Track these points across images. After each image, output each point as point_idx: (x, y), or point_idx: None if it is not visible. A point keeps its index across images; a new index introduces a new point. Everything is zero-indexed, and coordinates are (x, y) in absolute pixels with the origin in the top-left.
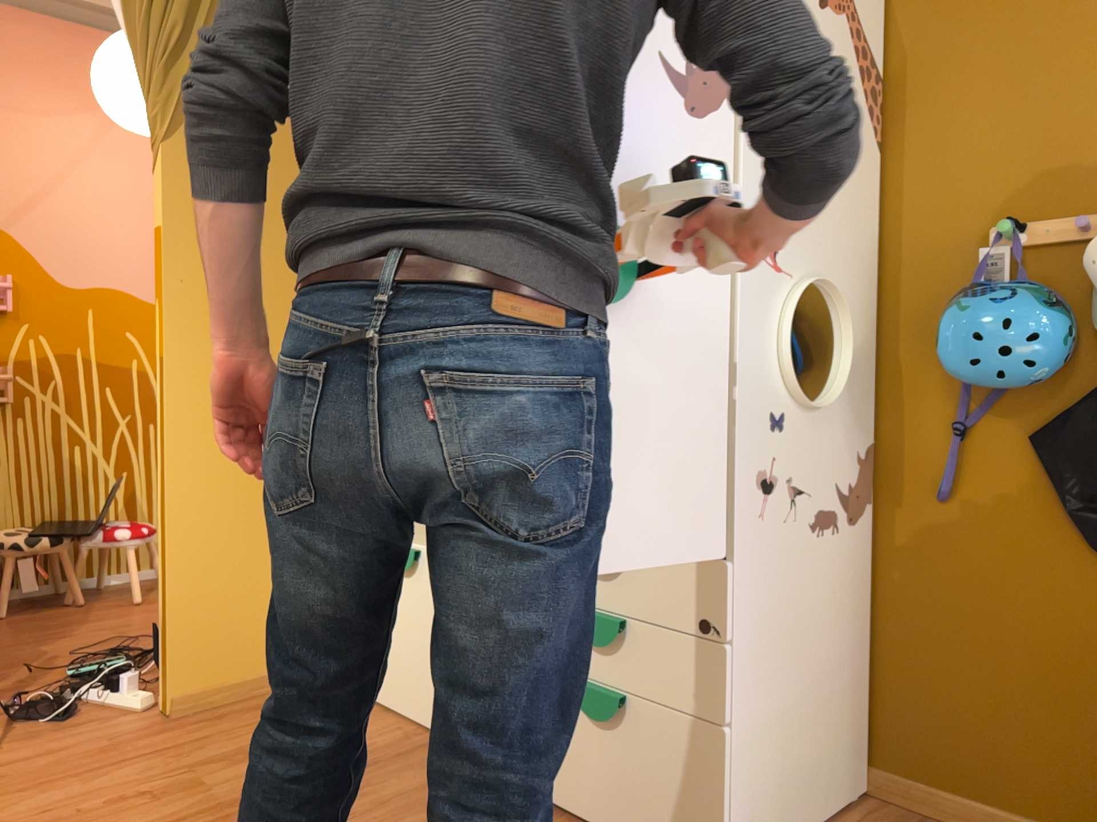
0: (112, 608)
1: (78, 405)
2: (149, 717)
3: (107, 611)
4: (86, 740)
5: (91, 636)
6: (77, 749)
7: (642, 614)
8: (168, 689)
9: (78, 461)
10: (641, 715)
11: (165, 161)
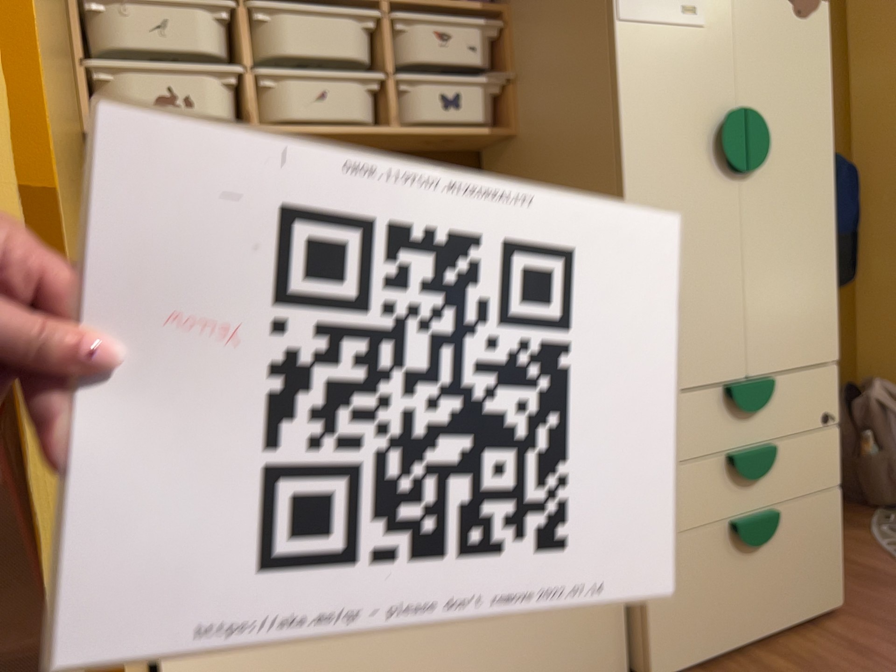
0: None
1: None
2: None
3: None
4: None
5: None
6: None
7: (783, 431)
8: None
9: None
10: (786, 516)
11: None
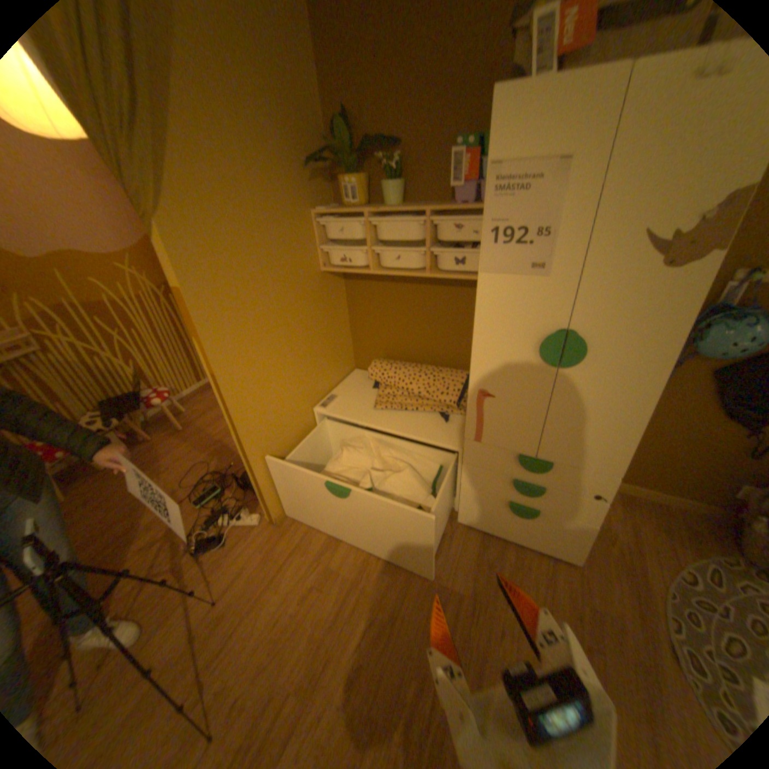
0: (170, 438)
1: (79, 334)
2: (265, 526)
3: (169, 442)
4: (249, 557)
5: (179, 468)
6: (250, 565)
7: (556, 487)
8: (271, 515)
9: (98, 365)
10: (547, 517)
11: (157, 232)
